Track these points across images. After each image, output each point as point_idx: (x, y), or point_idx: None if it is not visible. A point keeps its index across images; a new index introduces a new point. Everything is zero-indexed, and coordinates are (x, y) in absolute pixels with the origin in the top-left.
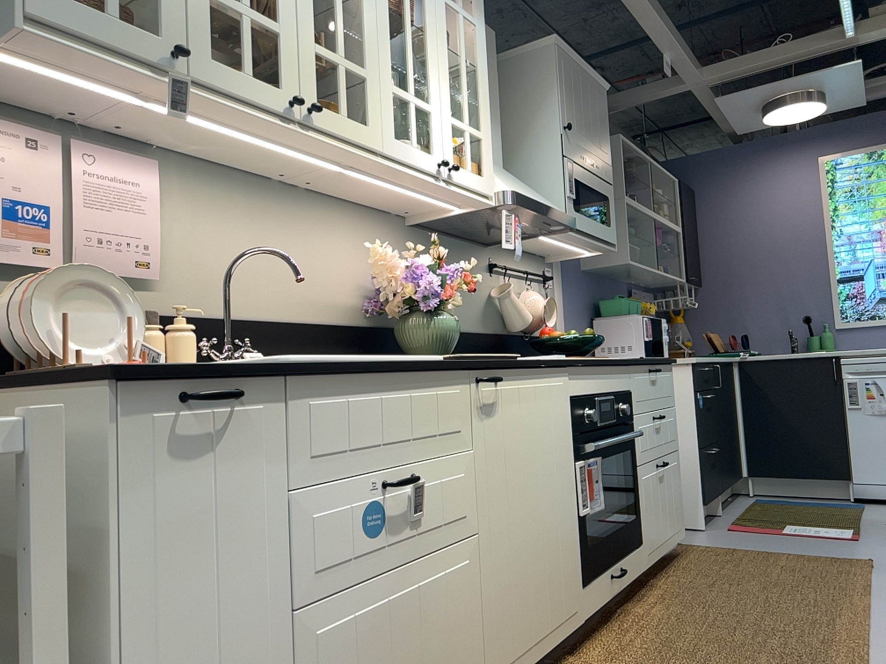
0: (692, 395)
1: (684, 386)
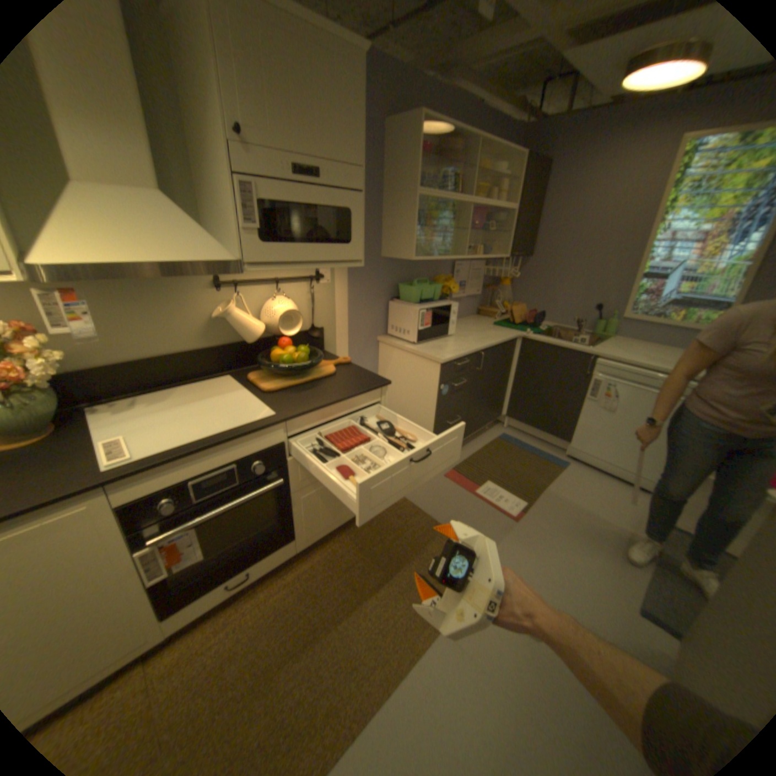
0: (436, 385)
1: (432, 377)
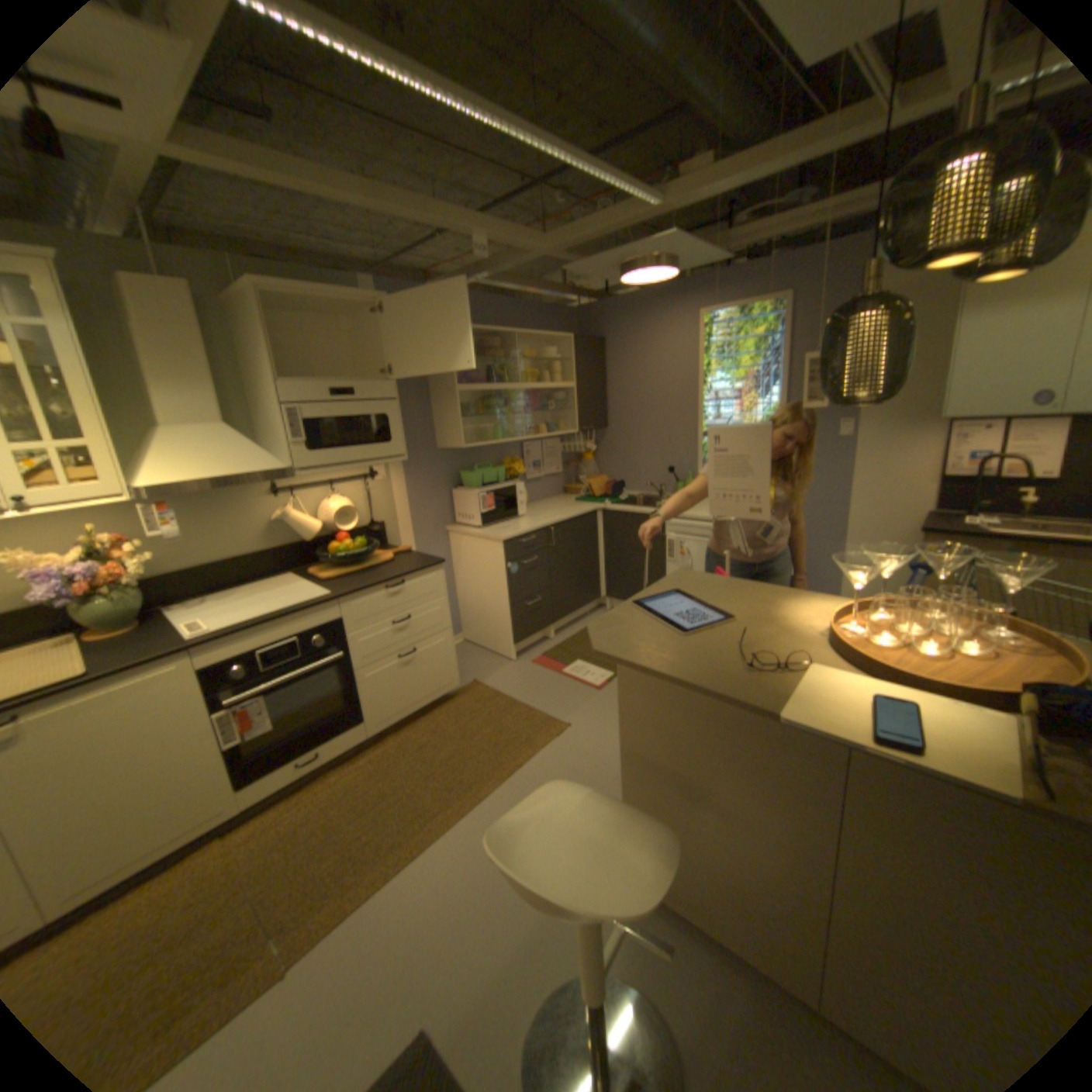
0: (503, 565)
1: (499, 557)
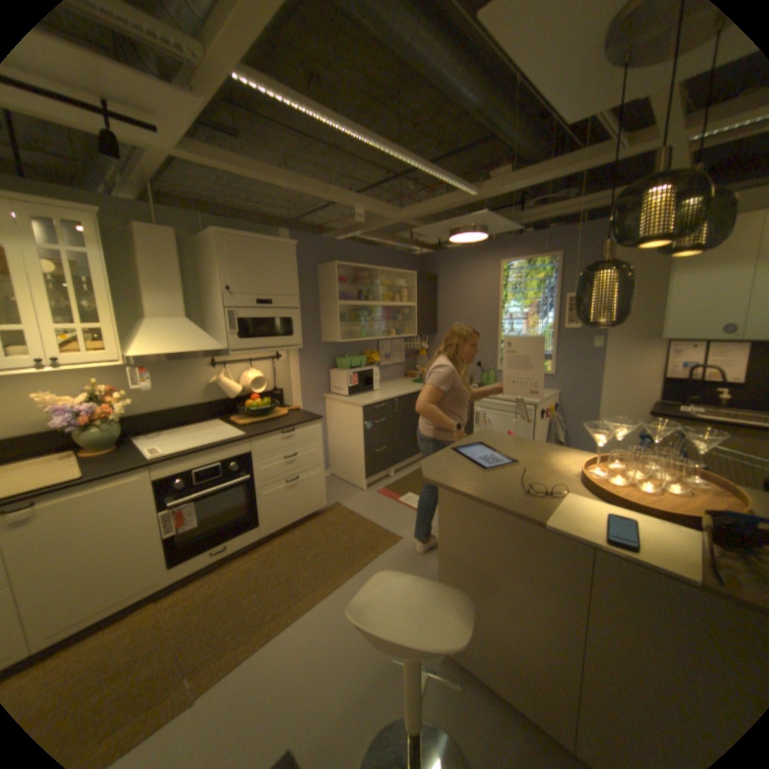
0: (361, 423)
1: (359, 417)
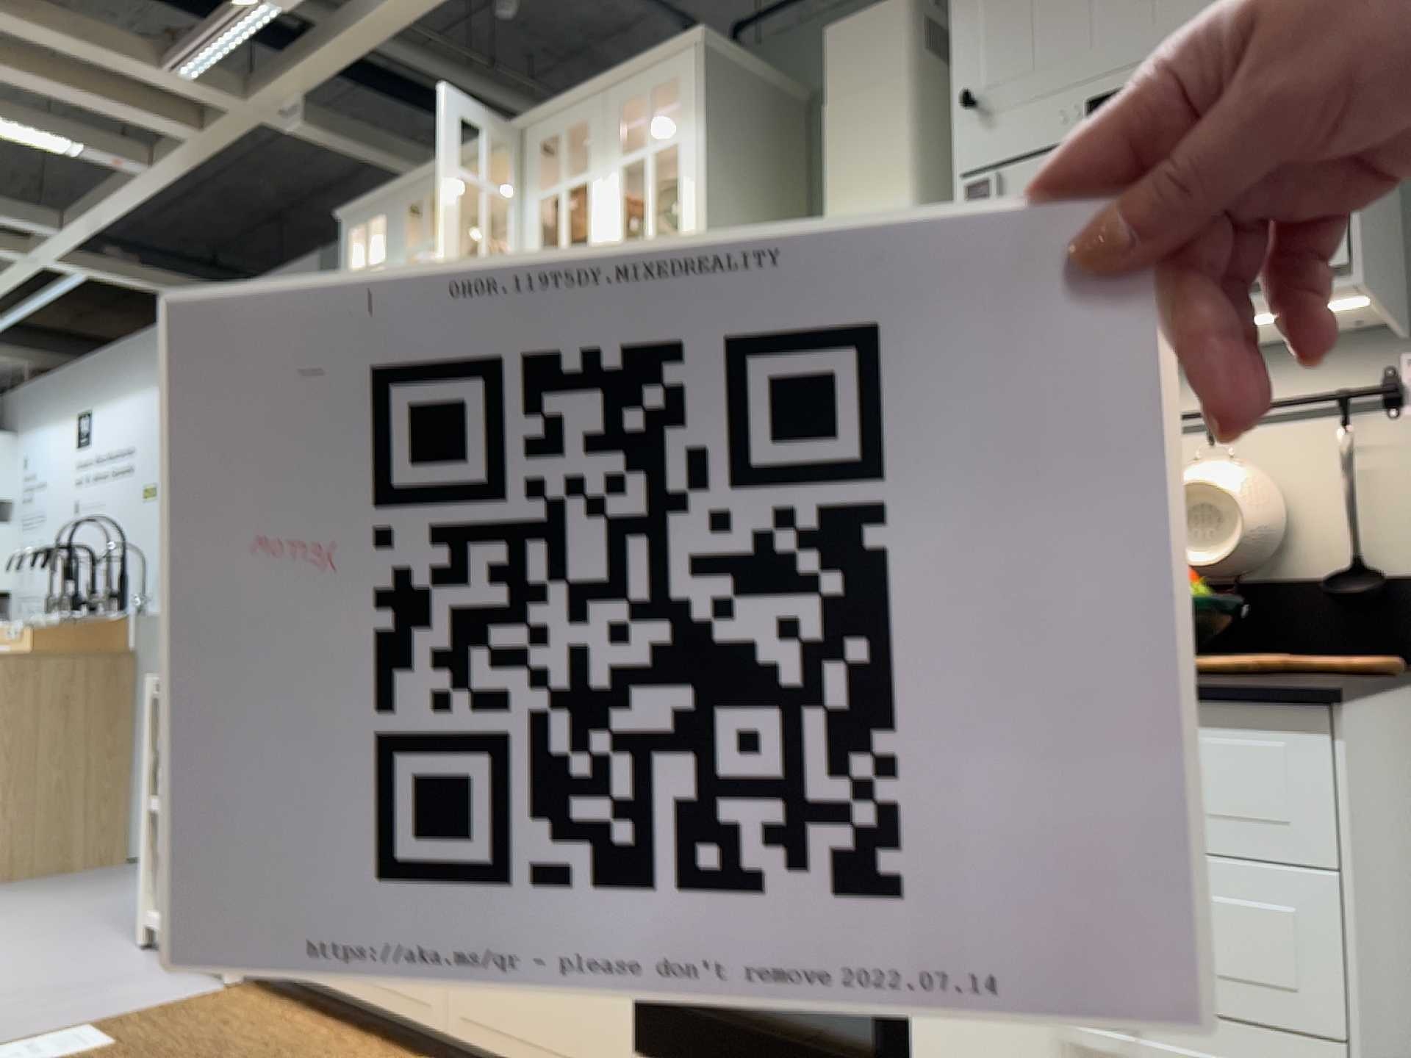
0: None
1: None
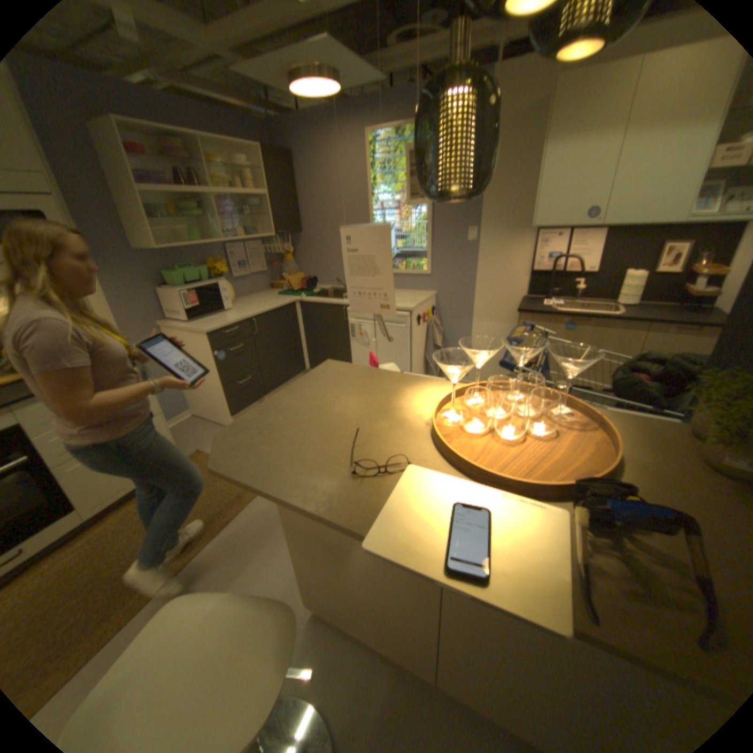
0: (211, 354)
1: (206, 347)
